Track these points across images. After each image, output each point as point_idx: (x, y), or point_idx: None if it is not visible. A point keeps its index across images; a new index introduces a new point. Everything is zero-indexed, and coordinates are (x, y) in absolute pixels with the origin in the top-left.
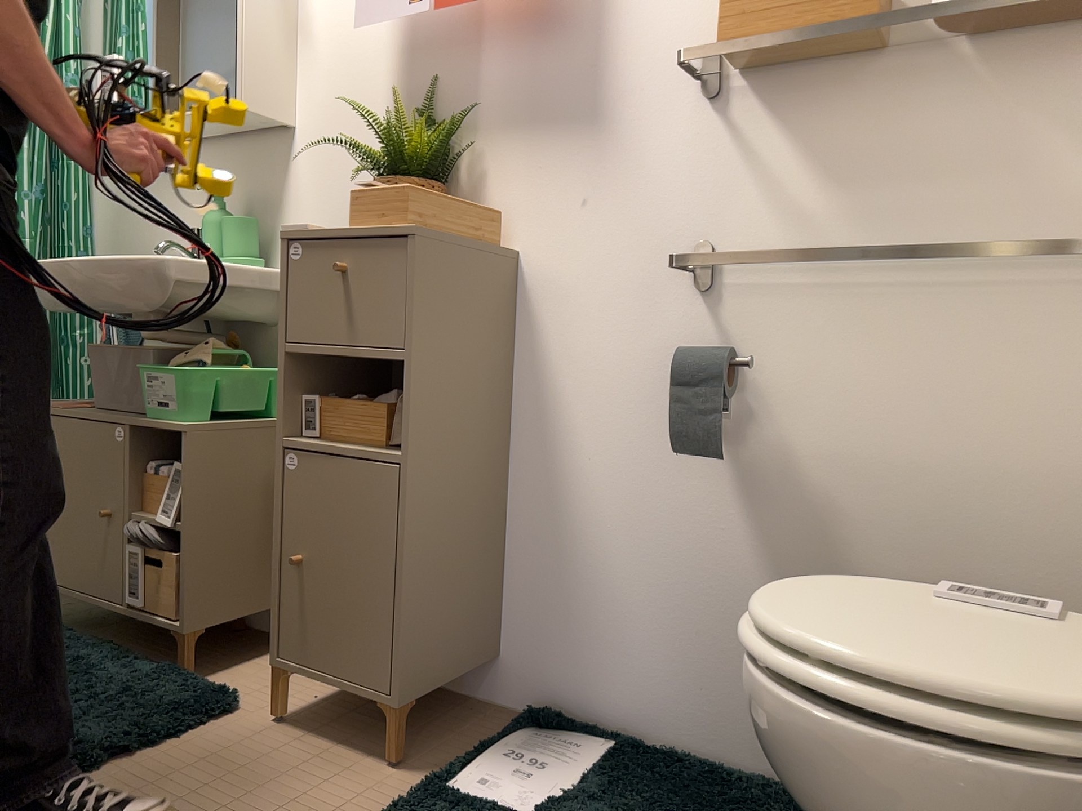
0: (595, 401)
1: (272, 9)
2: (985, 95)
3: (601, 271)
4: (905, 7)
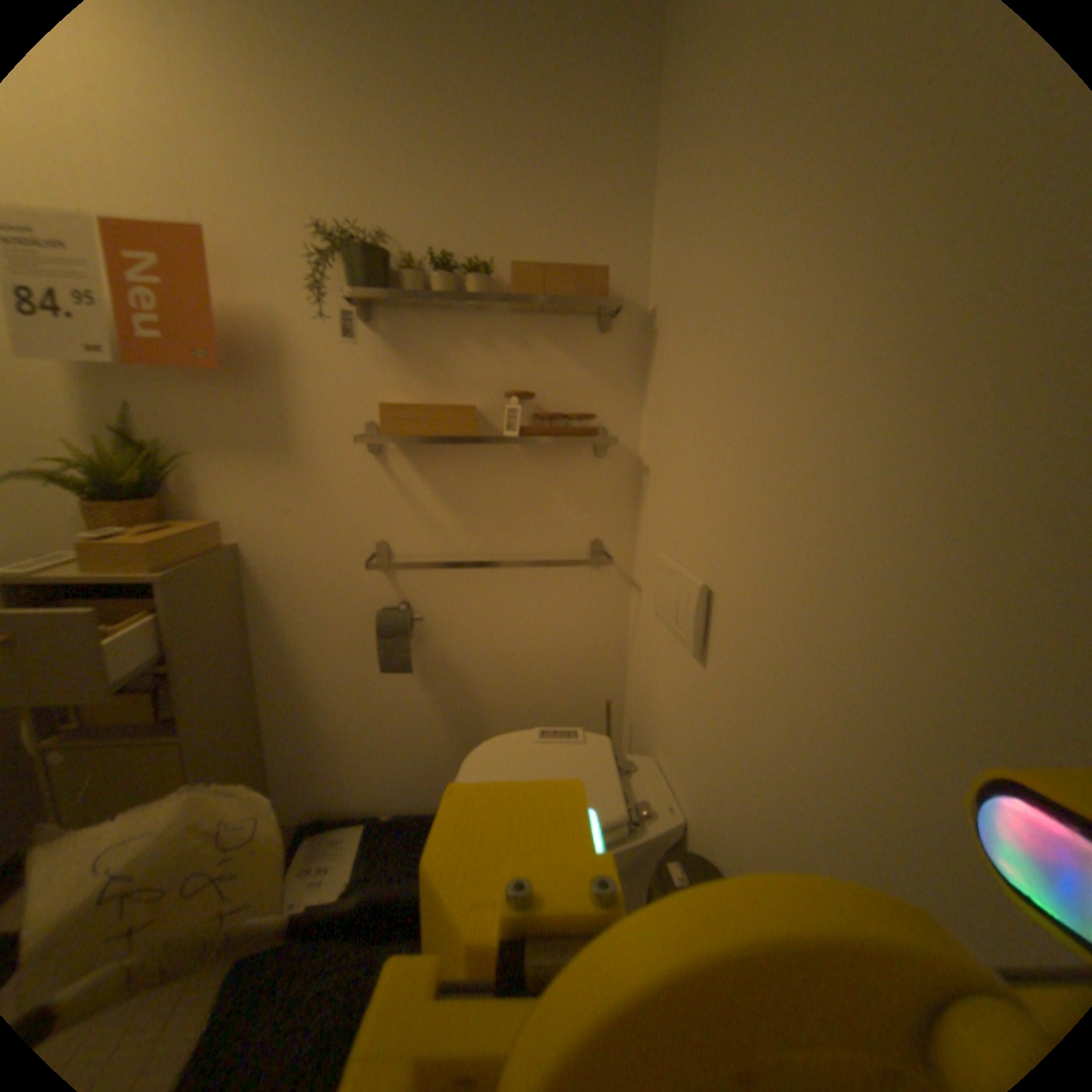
0: (319, 639)
1: None
2: (534, 468)
3: (311, 556)
4: (491, 413)
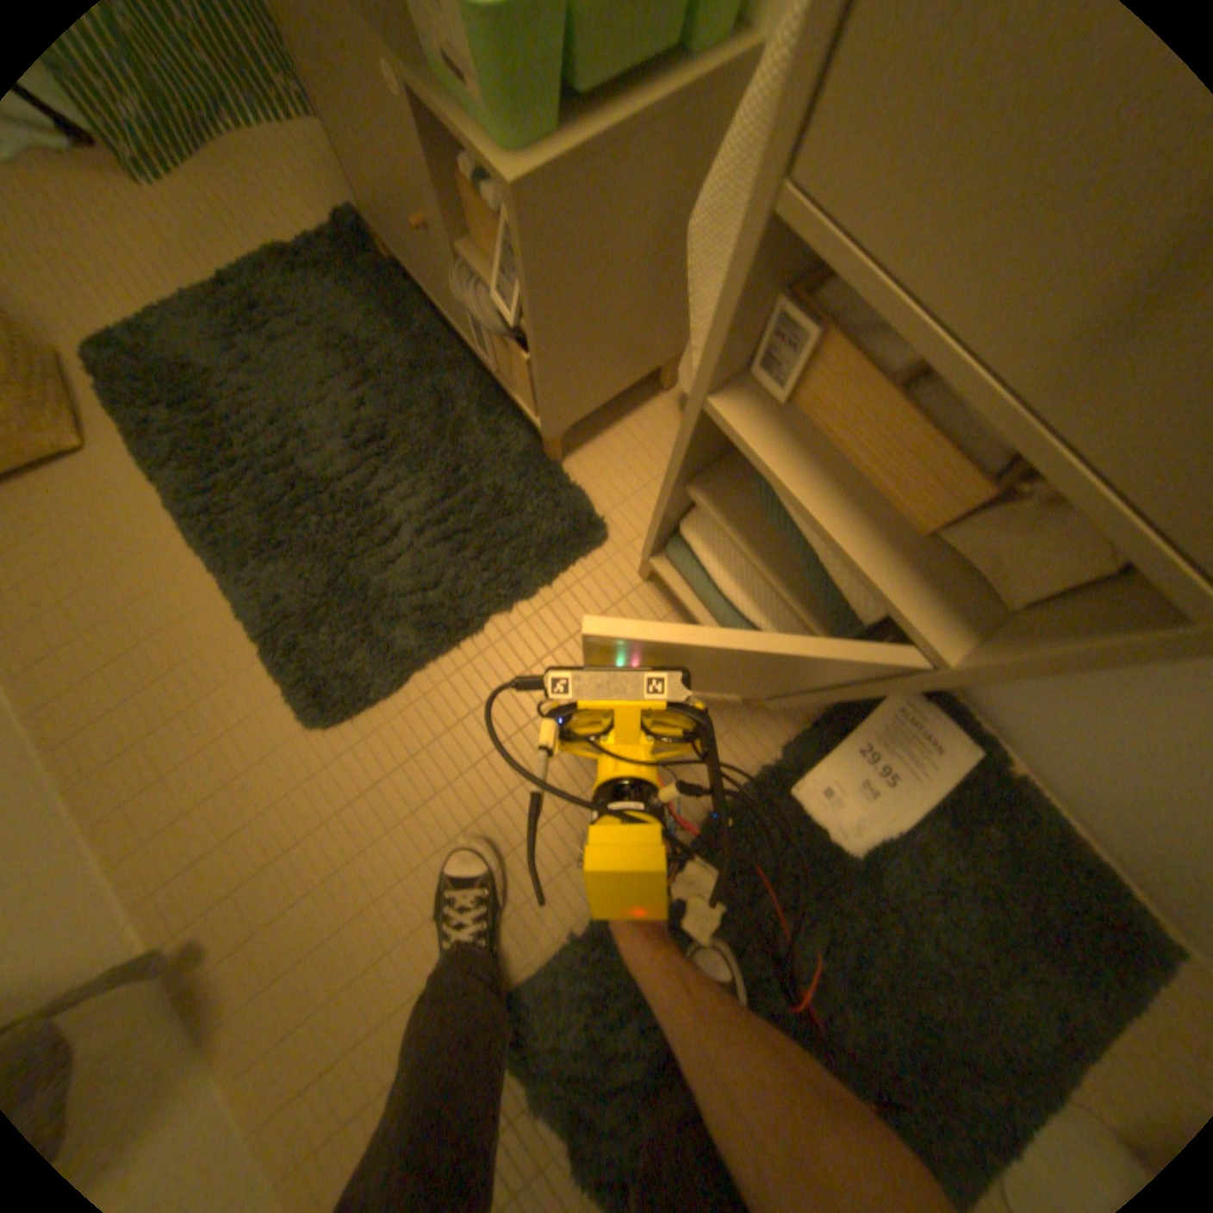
0: None
1: None
2: None
3: None
4: None
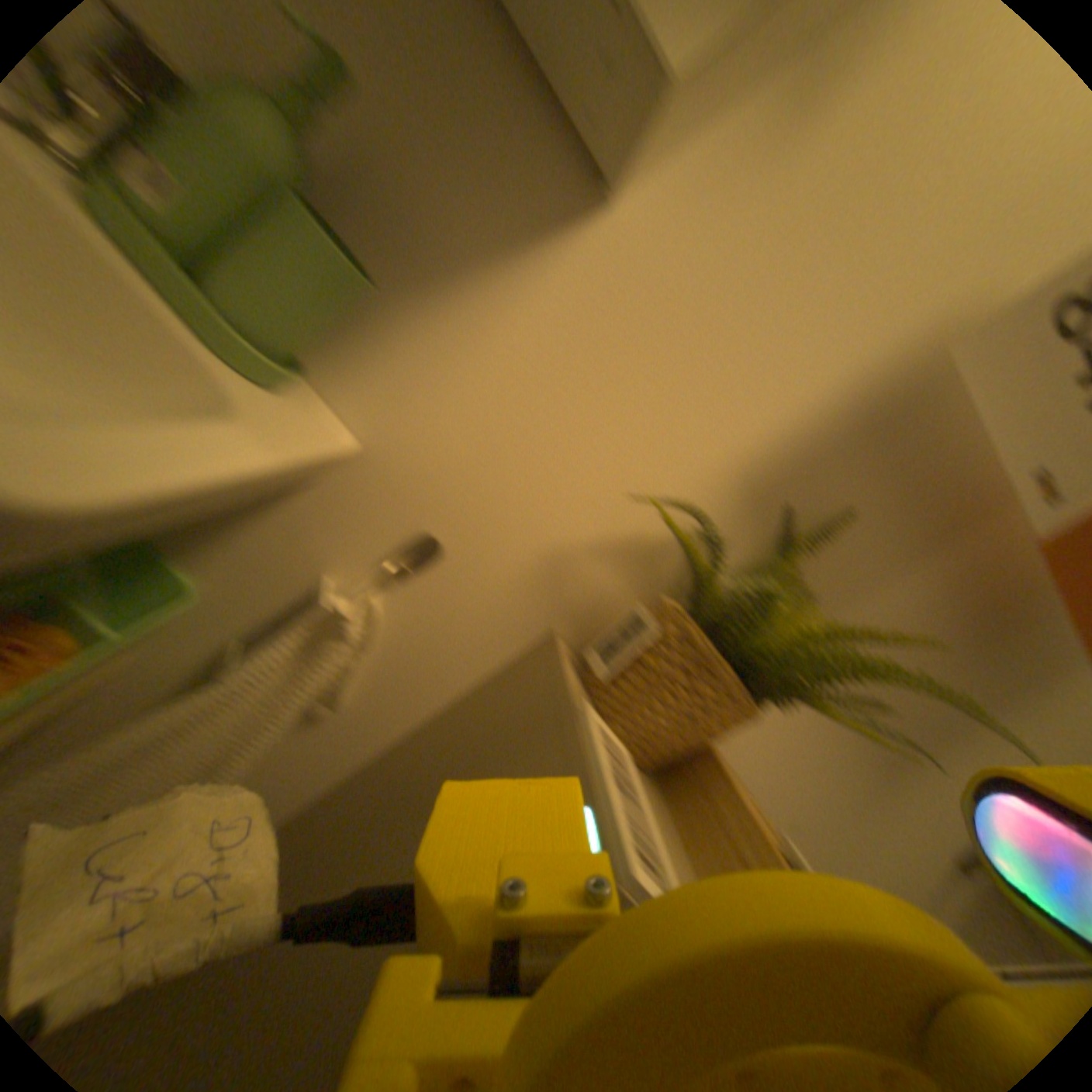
0: None
1: None
2: None
3: None
4: None
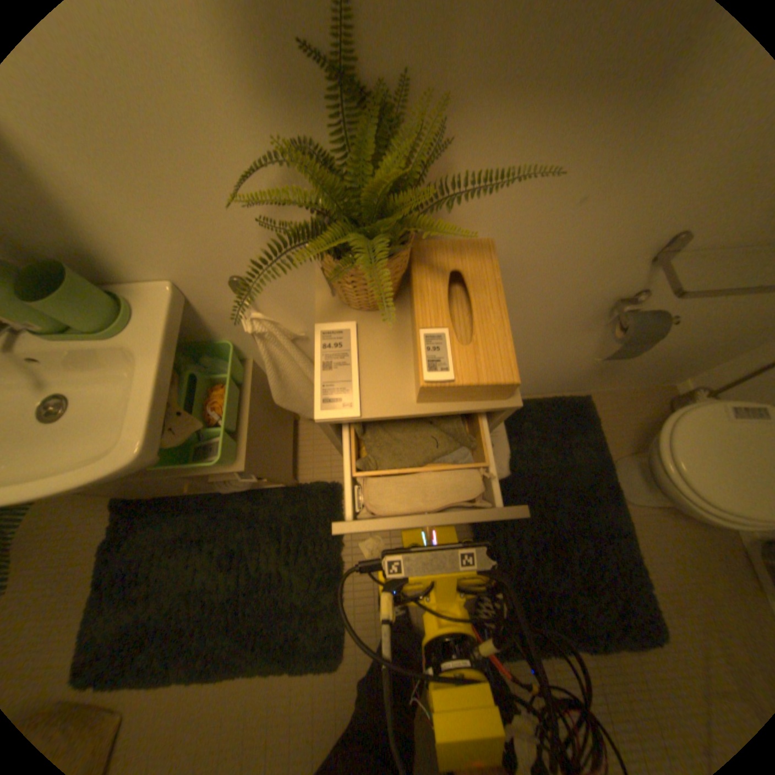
0: (525, 323)
1: None
2: None
3: (571, 255)
4: None
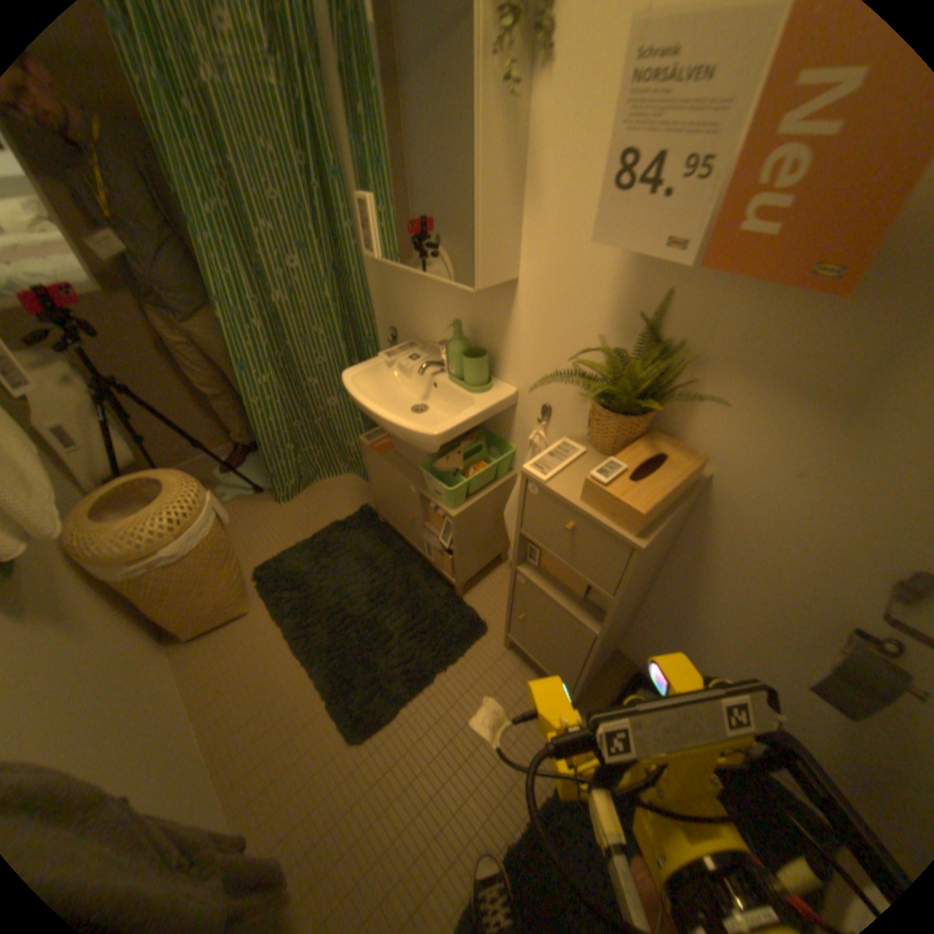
0: (744, 592)
1: (499, 167)
2: None
3: (795, 529)
4: None
